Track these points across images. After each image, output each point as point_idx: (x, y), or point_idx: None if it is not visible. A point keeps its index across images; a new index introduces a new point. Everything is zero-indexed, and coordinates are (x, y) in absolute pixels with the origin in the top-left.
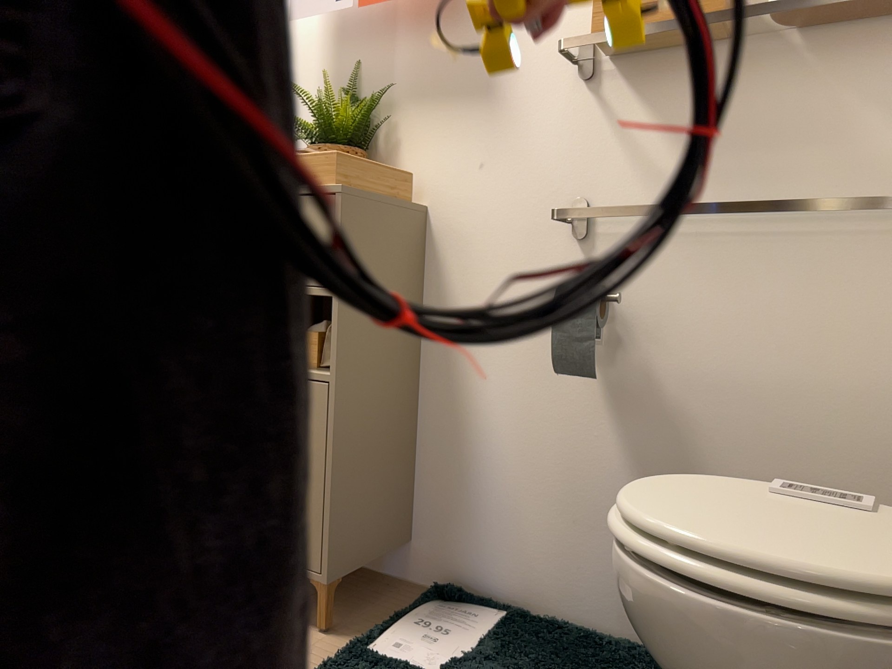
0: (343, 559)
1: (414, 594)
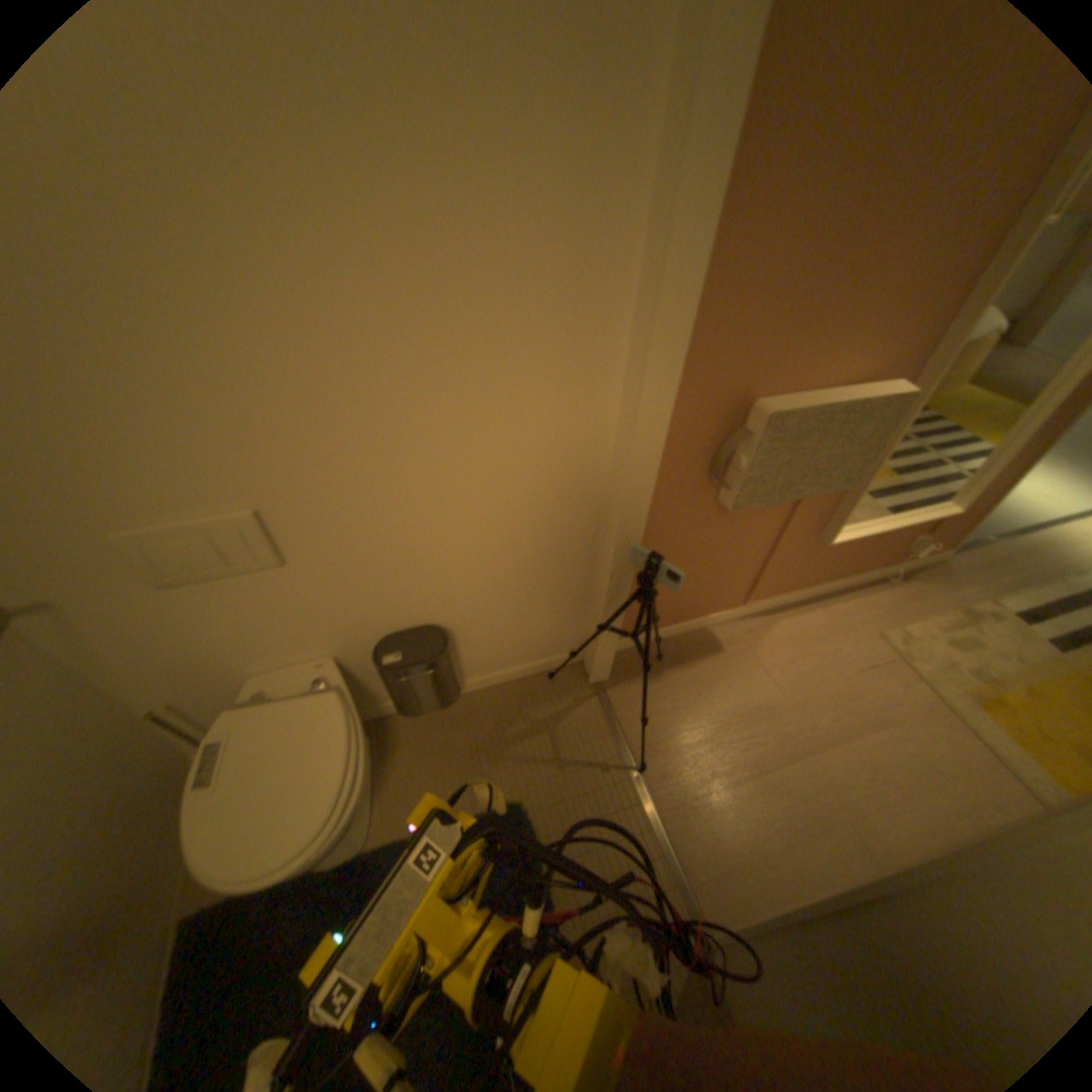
0: None
1: None
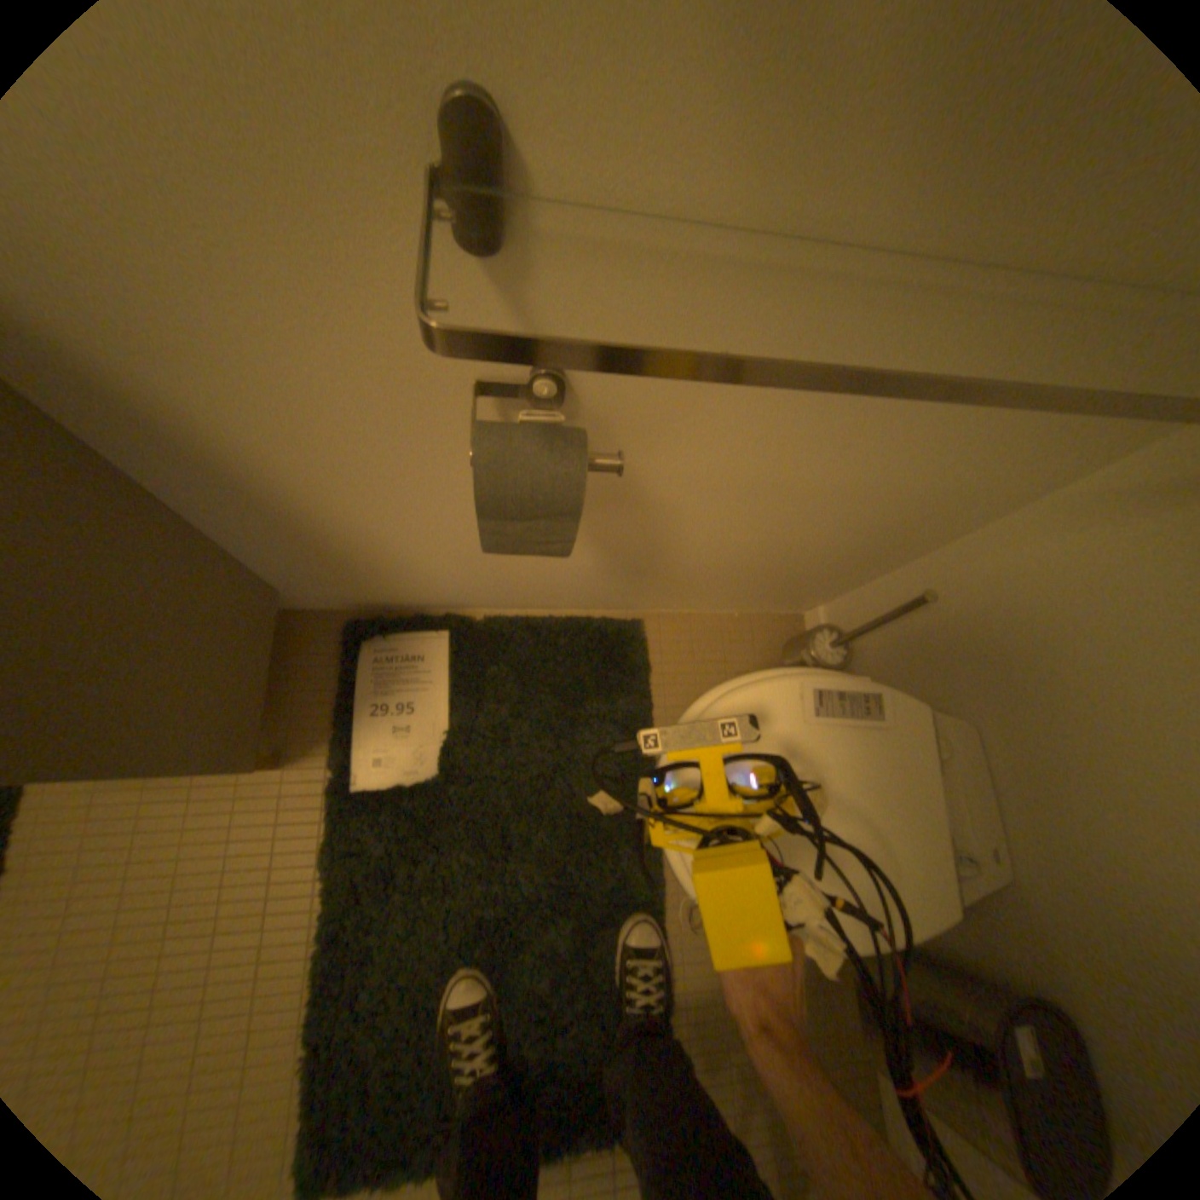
0: (248, 747)
1: (326, 644)
